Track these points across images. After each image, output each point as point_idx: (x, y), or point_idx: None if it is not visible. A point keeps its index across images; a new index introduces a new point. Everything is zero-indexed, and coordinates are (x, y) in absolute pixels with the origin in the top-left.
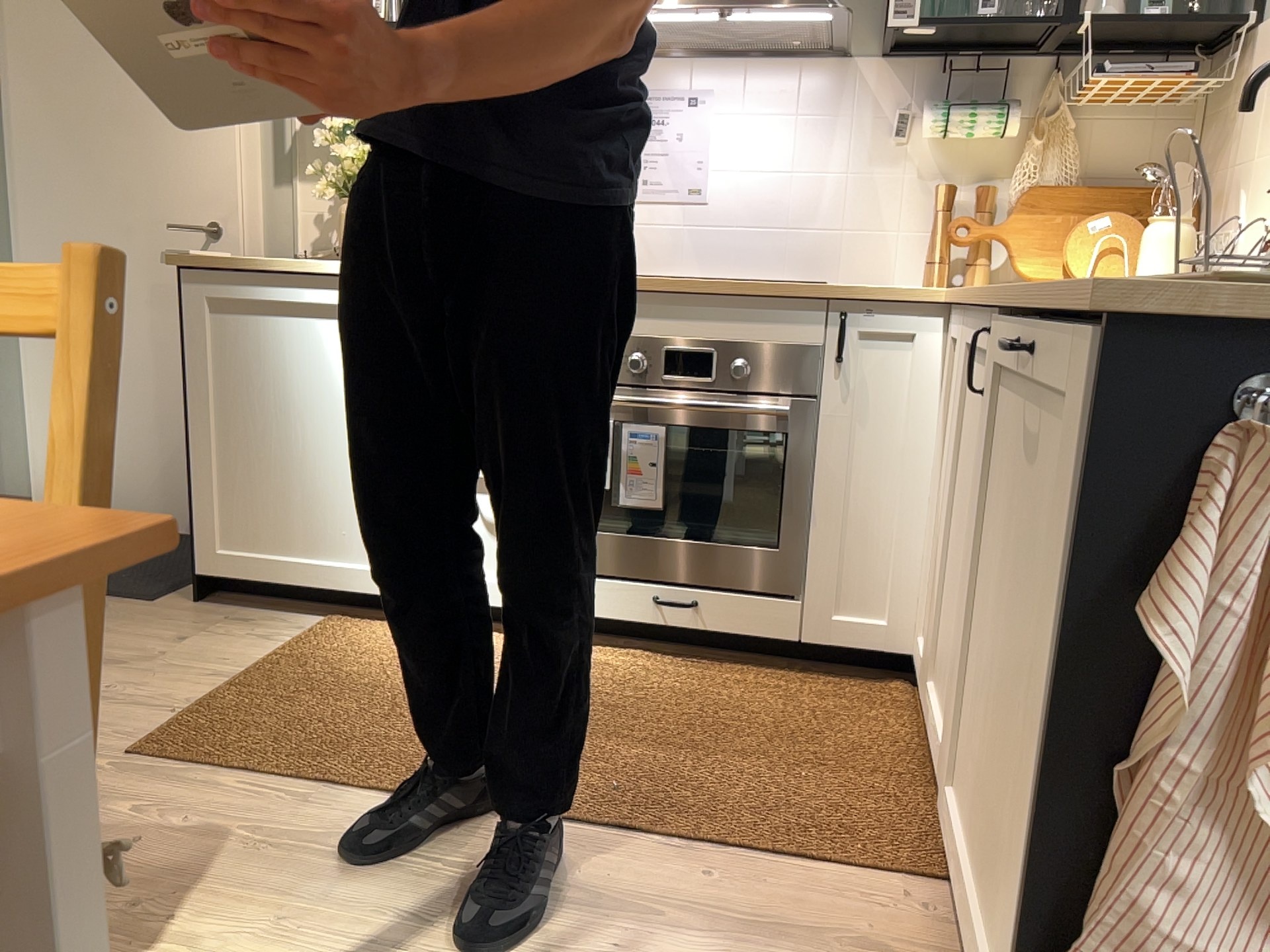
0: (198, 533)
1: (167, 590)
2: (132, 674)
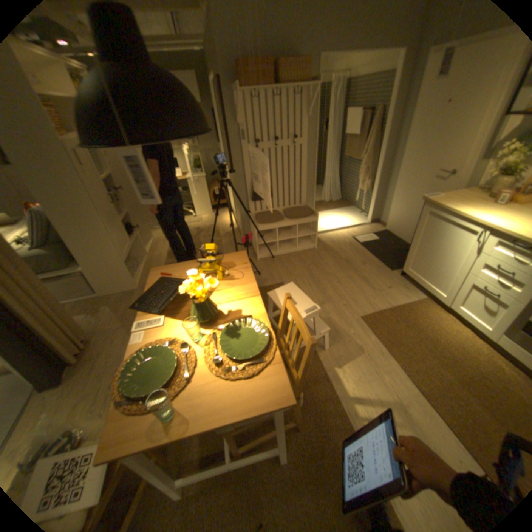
0: (408, 262)
1: (398, 269)
2: (375, 293)
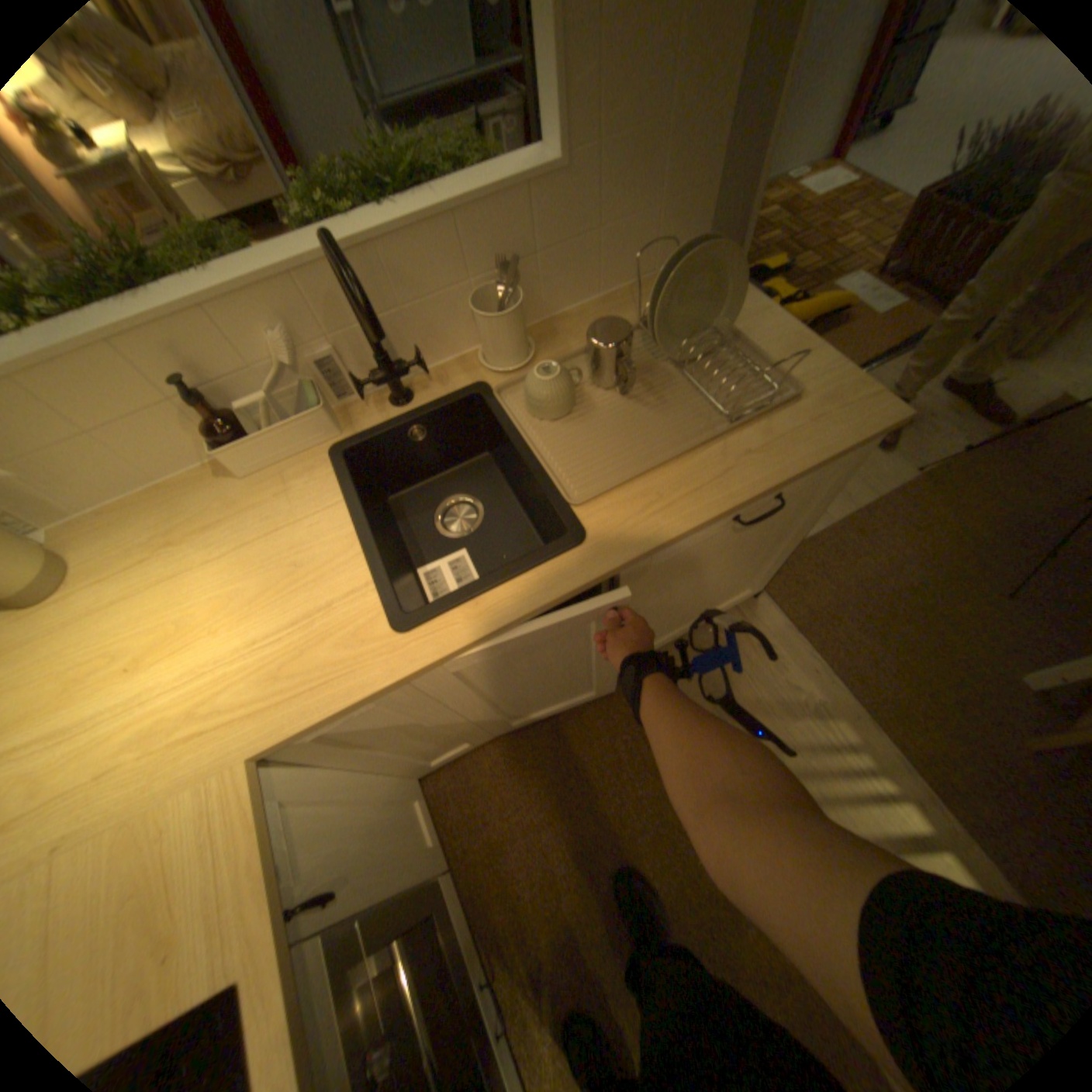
0: None
1: None
2: None
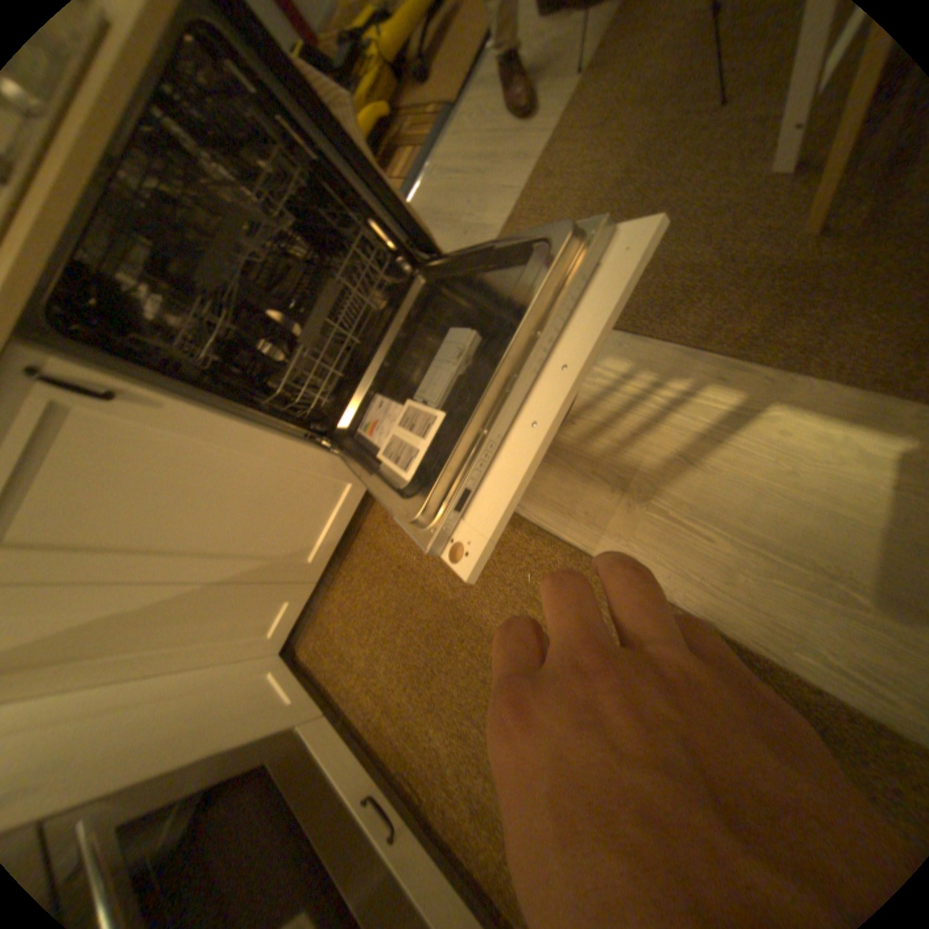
0: None
1: None
2: None
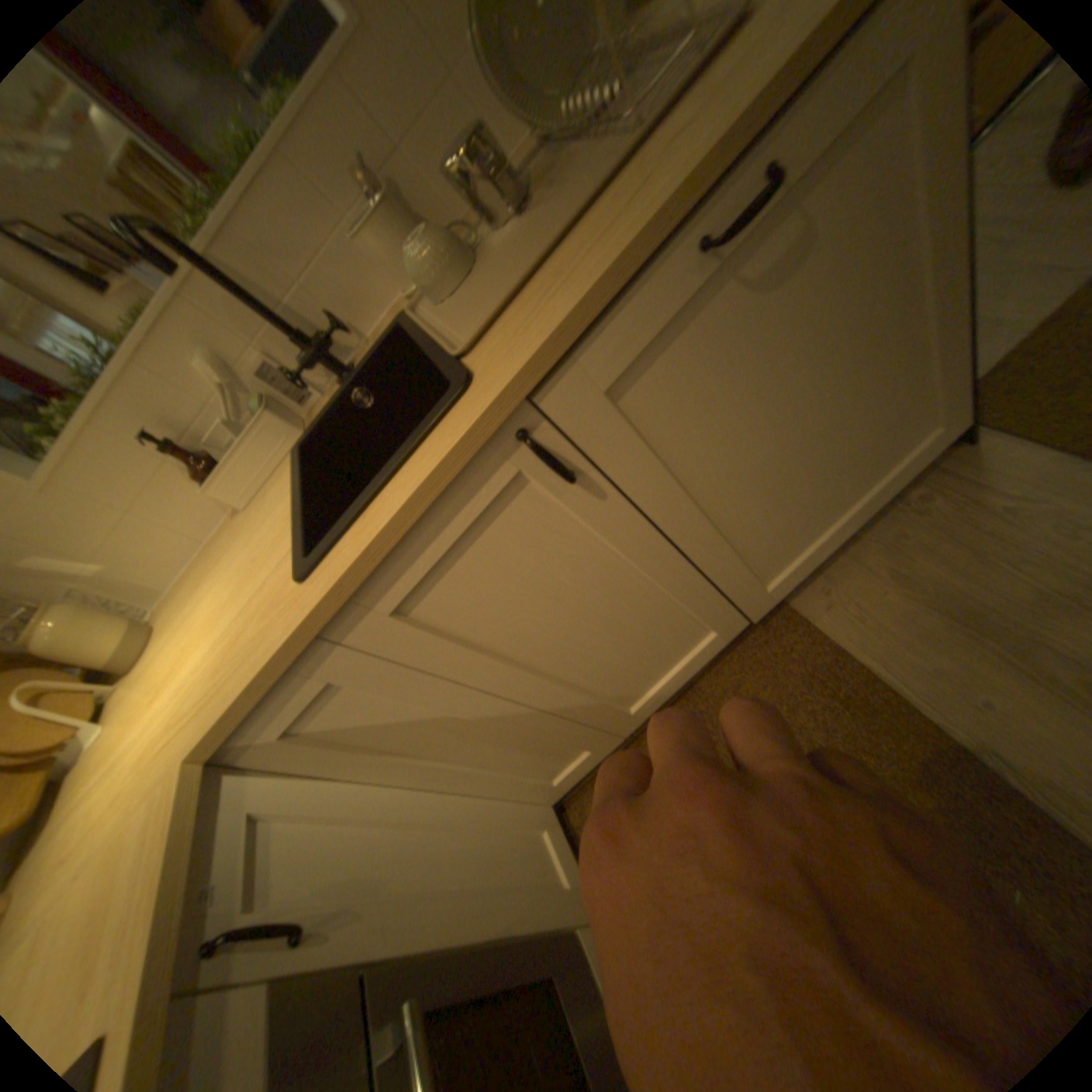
0: None
1: None
2: None
